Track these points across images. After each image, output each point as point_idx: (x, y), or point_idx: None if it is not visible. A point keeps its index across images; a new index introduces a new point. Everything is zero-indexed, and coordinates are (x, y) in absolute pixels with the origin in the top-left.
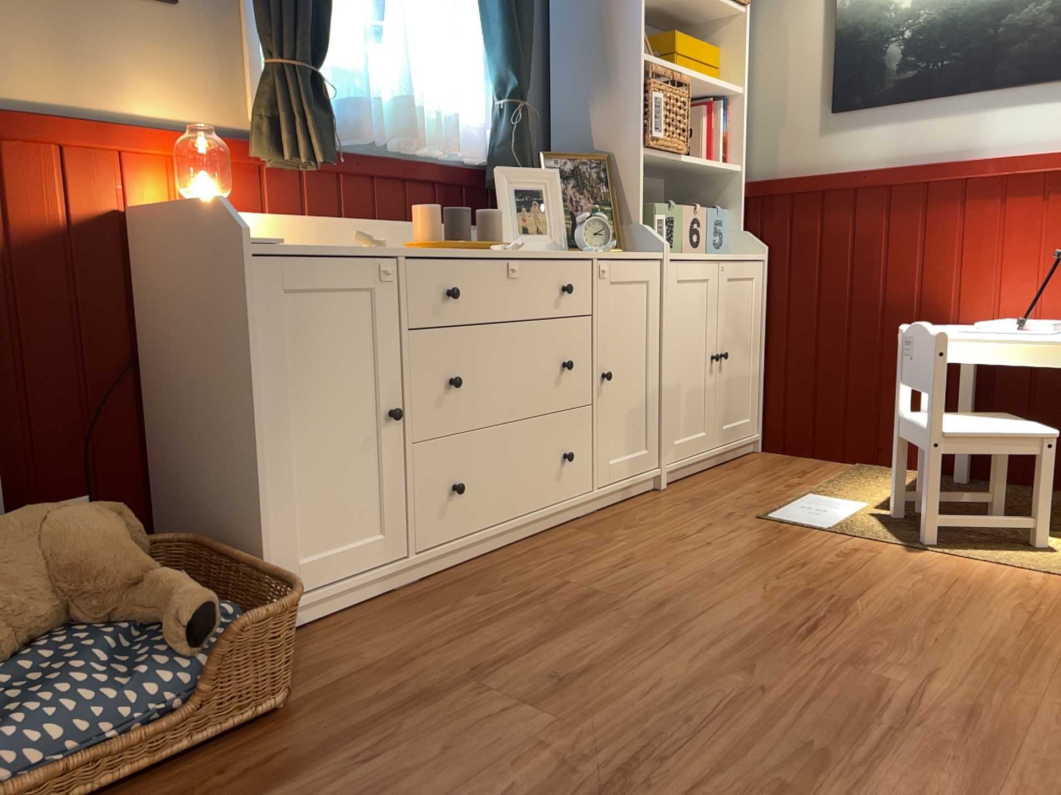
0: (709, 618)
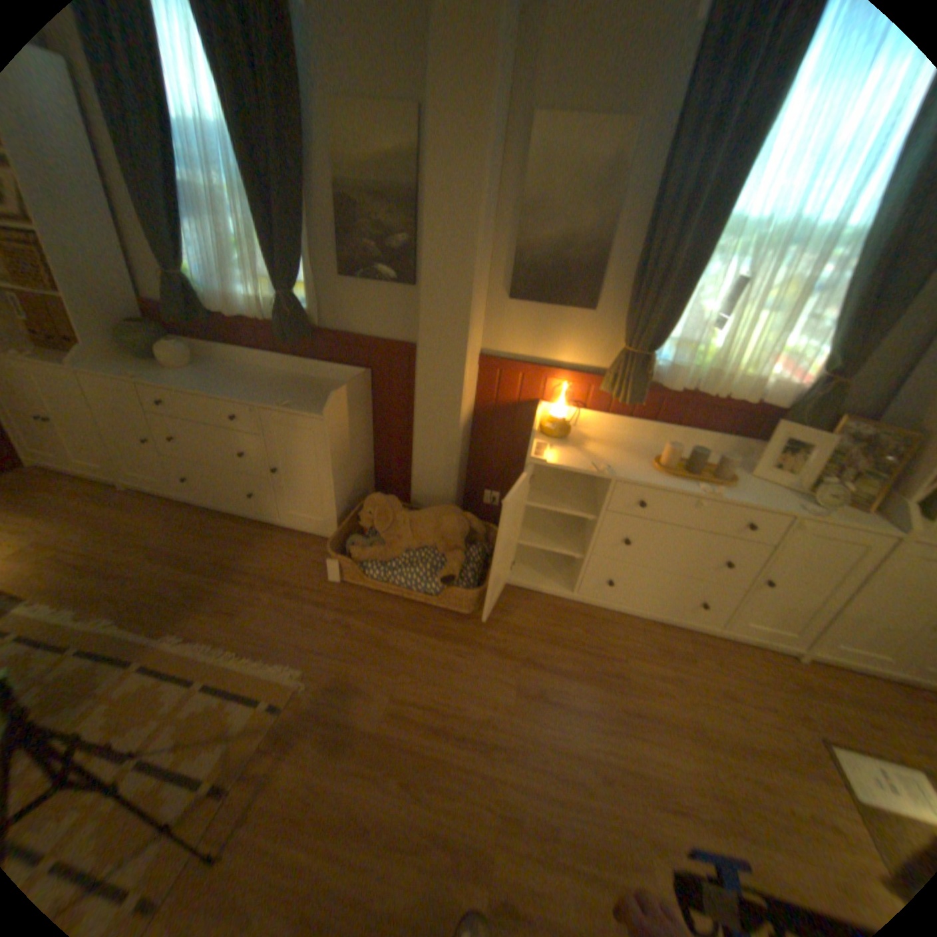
0: (647, 747)
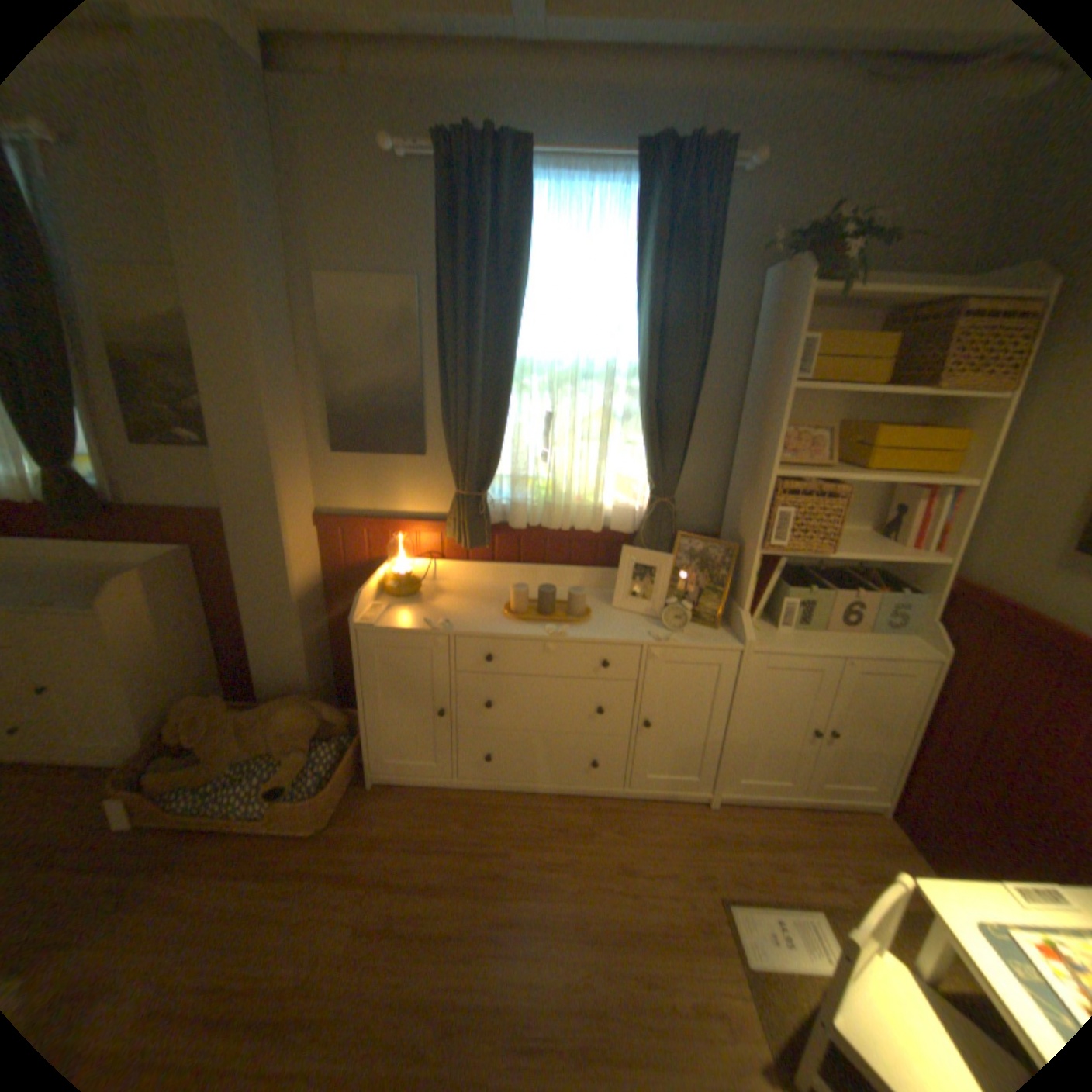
0: (510, 968)
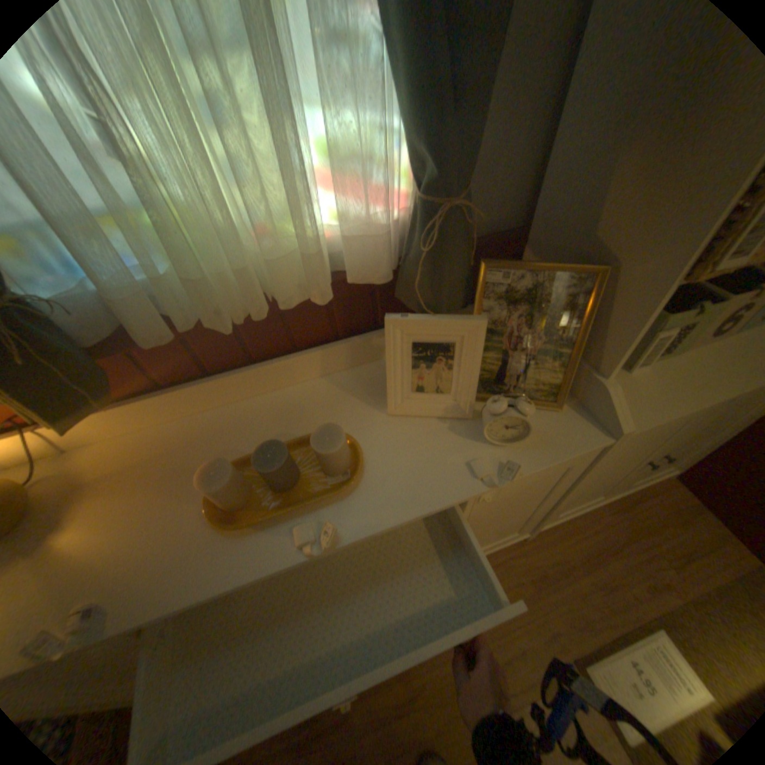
0: None
